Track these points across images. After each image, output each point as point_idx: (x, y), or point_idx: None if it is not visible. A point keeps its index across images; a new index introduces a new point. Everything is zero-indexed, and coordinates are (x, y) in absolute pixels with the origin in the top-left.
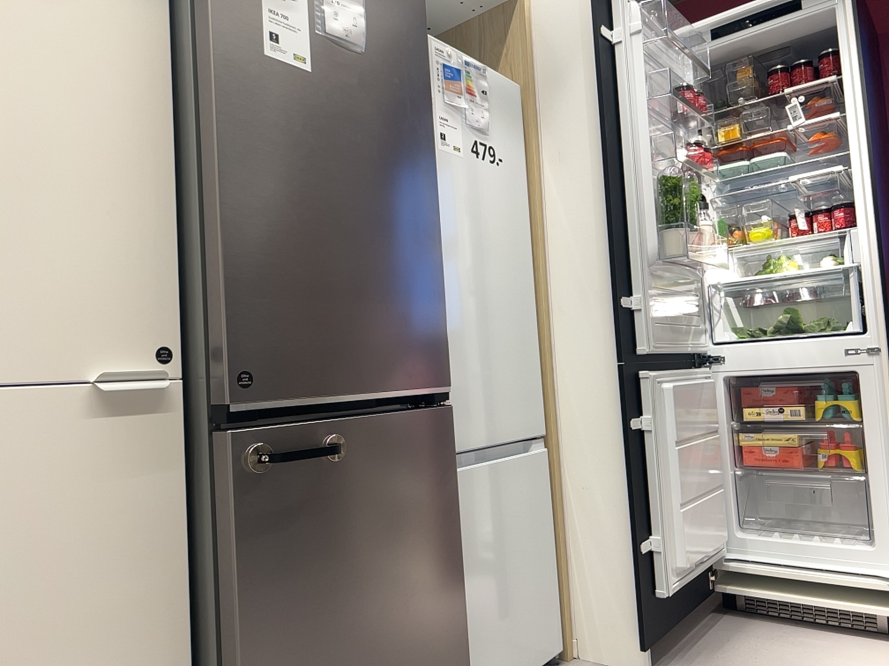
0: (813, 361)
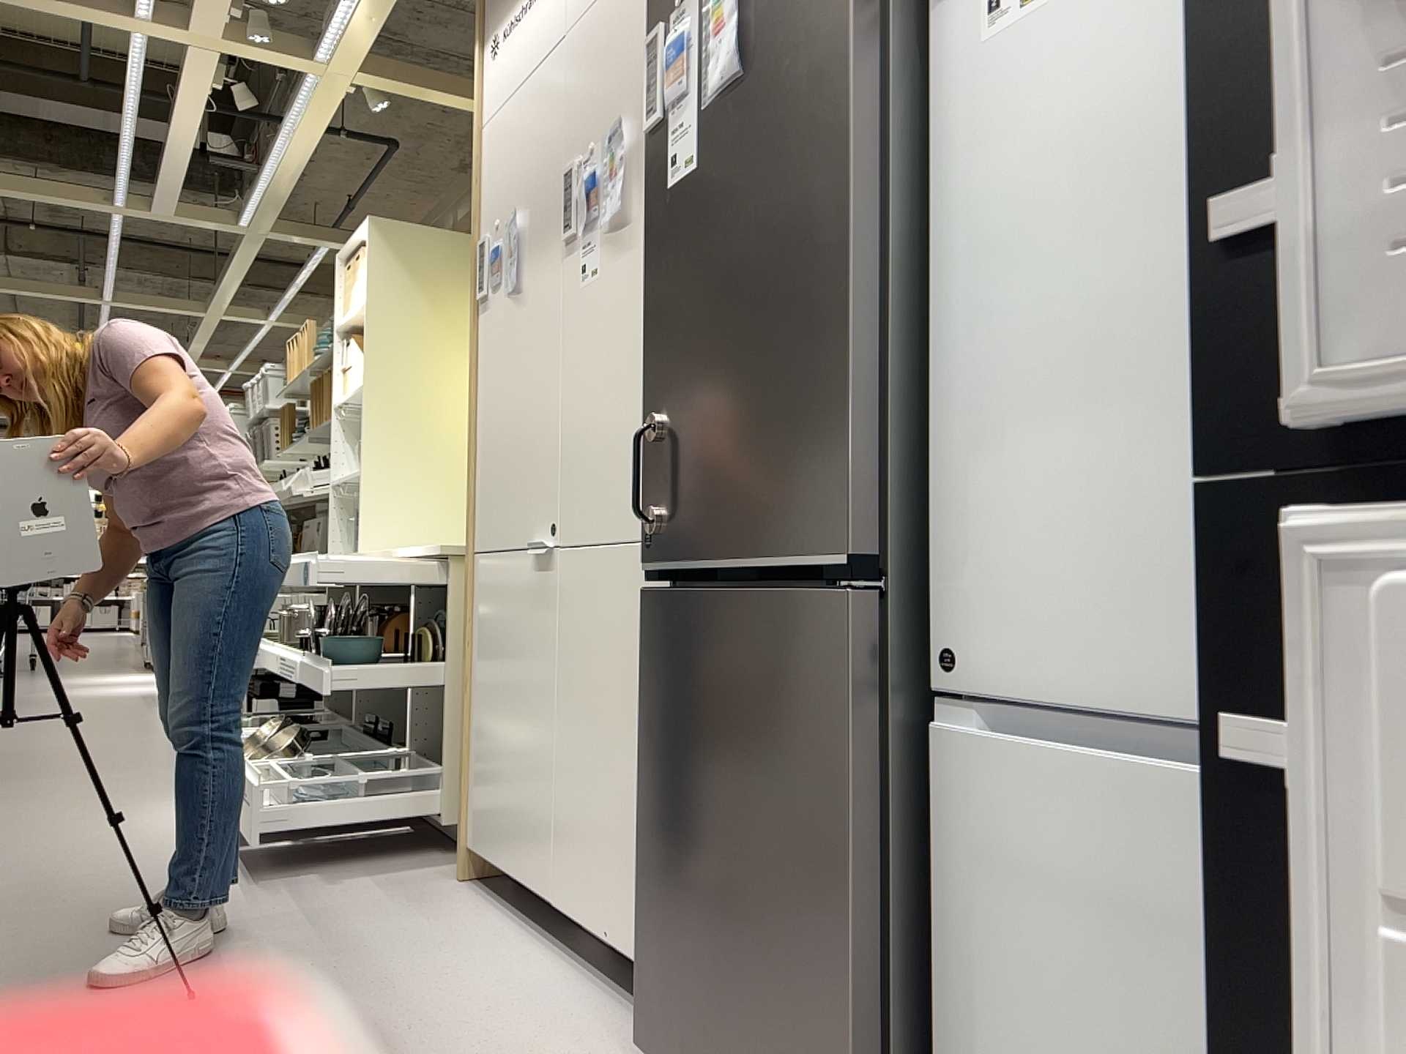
0: None
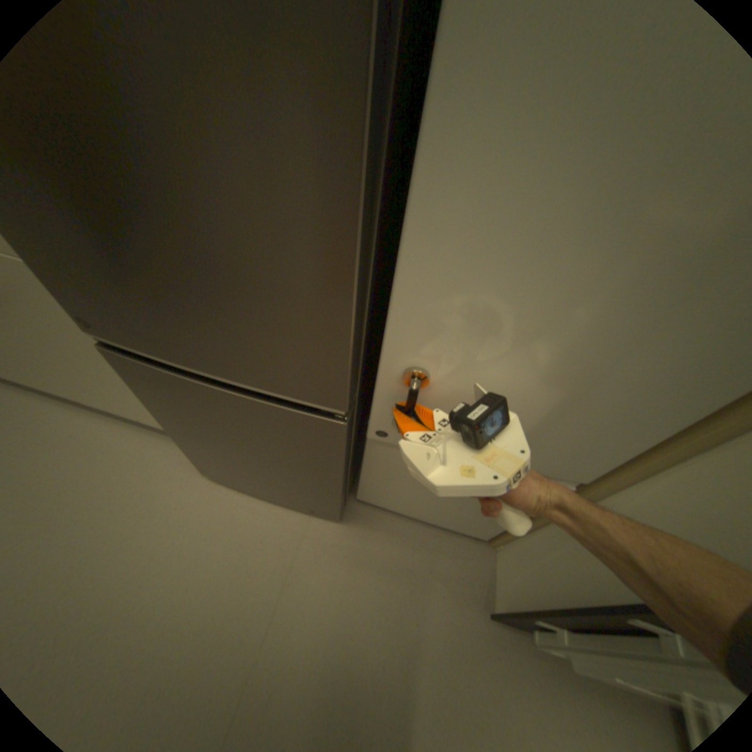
0: None
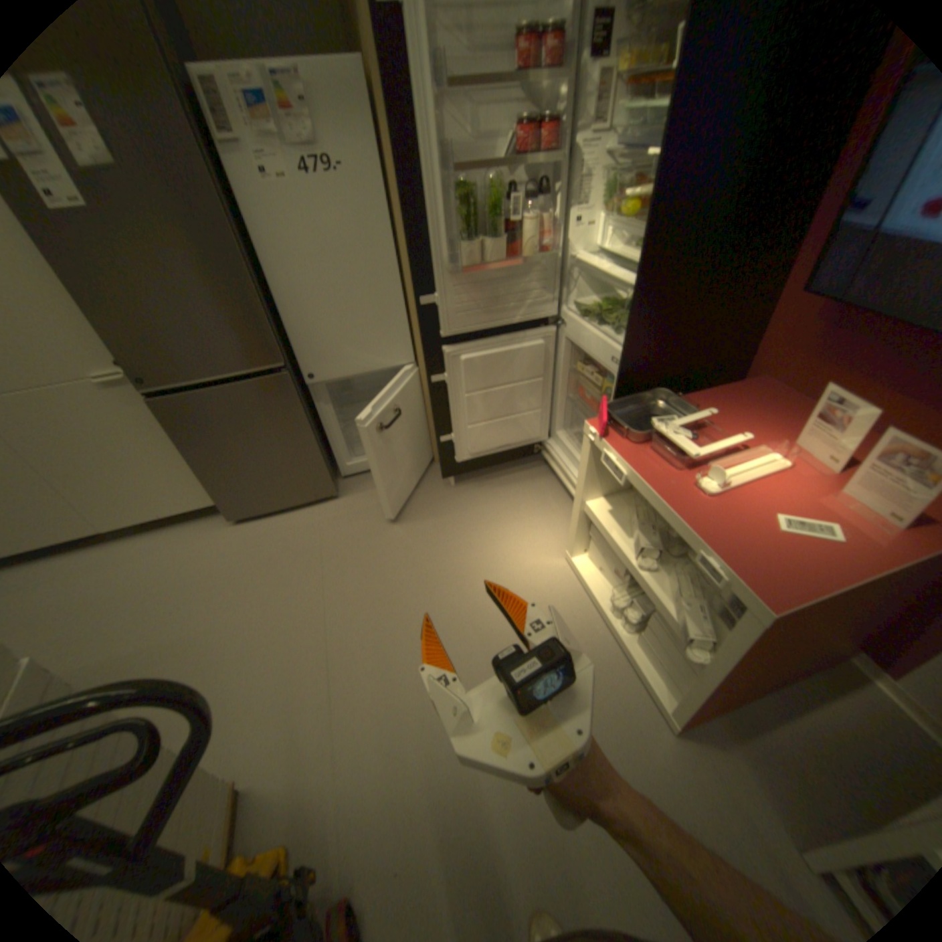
0: (598, 355)
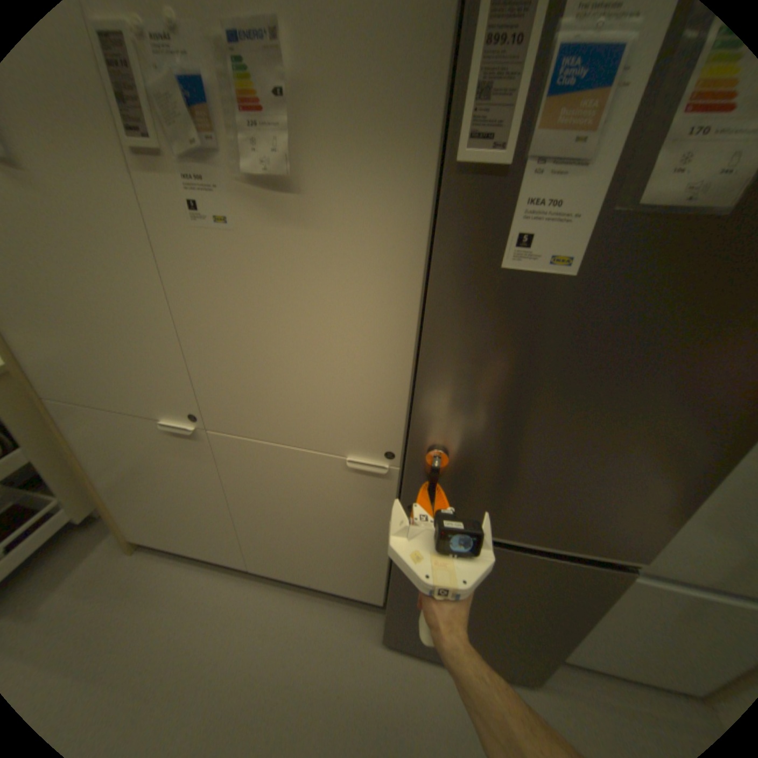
0: None
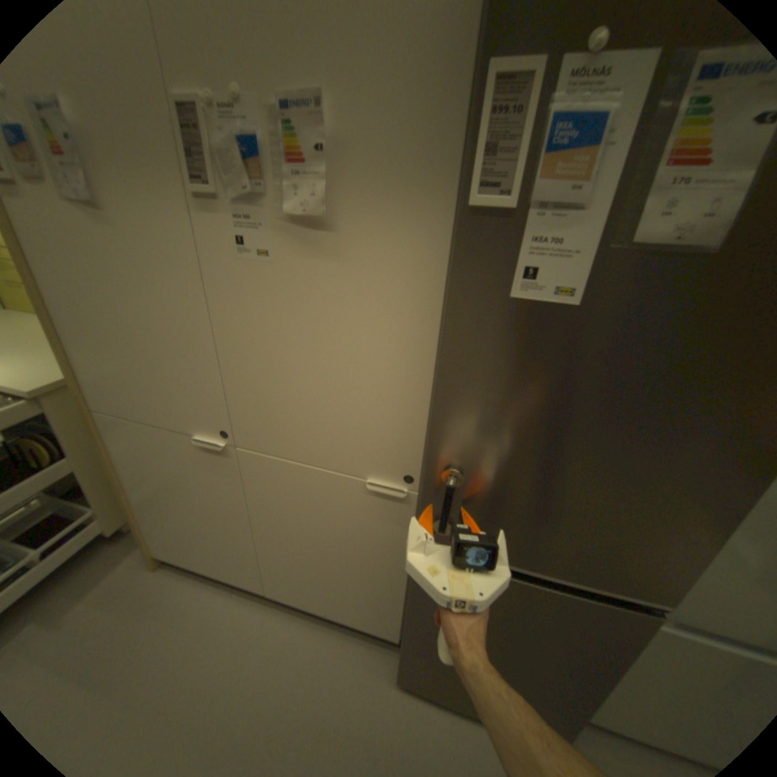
0: None
